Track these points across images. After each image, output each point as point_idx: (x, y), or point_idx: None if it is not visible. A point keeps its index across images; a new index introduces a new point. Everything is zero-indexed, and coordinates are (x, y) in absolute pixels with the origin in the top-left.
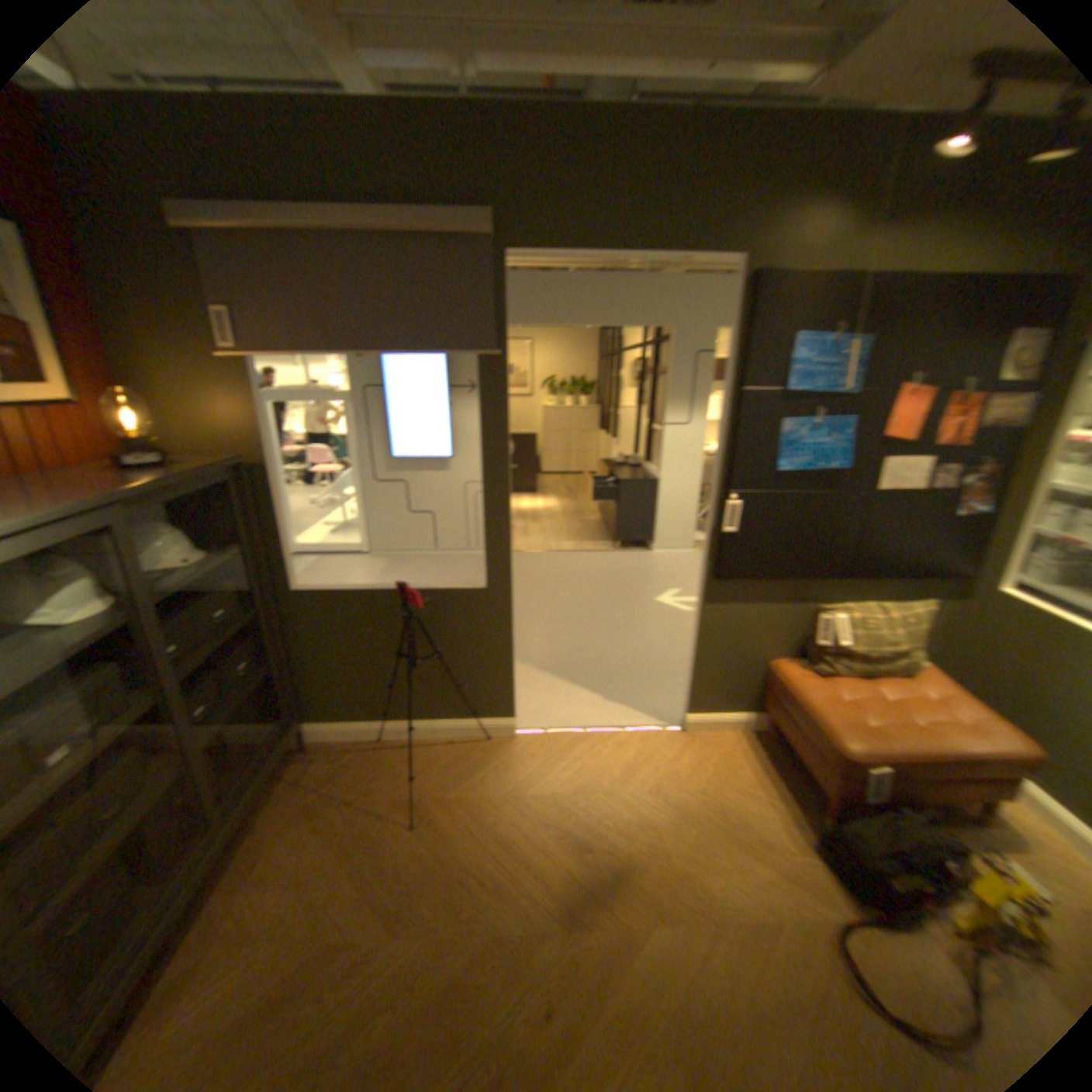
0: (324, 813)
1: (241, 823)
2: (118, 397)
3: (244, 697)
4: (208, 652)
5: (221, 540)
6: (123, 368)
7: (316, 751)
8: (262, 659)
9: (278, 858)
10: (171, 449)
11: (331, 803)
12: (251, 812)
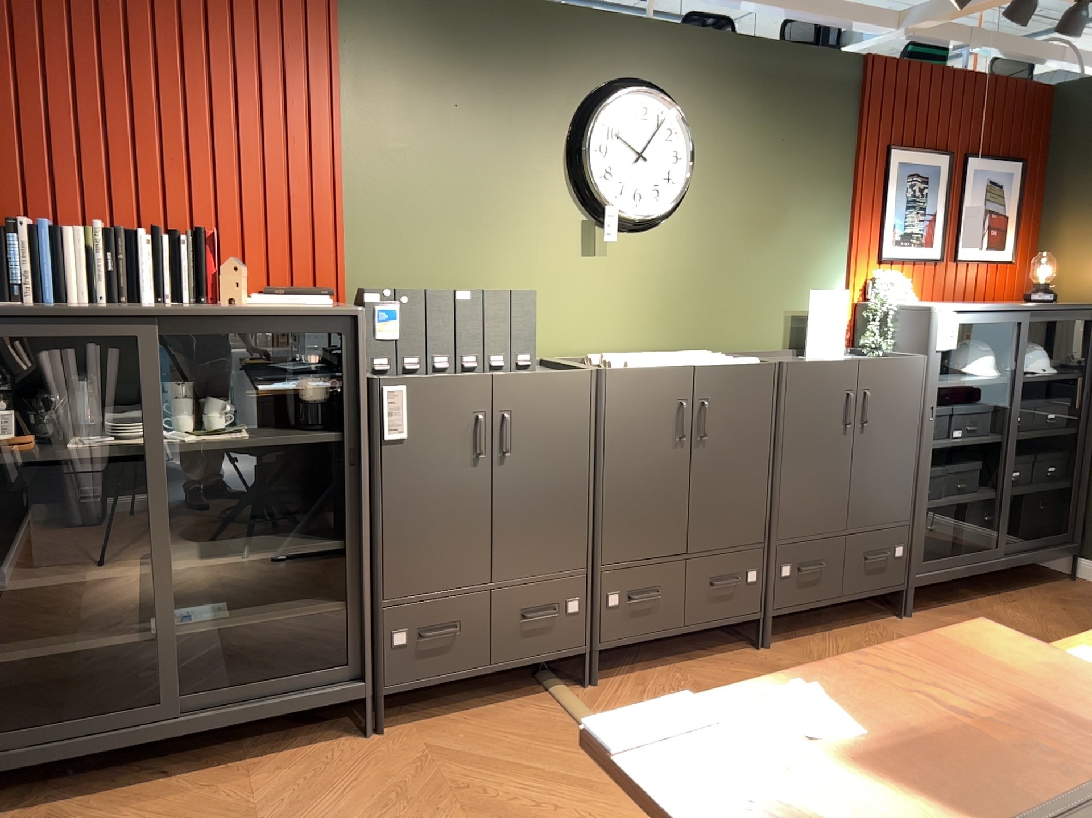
0: (1079, 607)
1: (1012, 585)
2: (1037, 261)
3: (1048, 489)
4: (1039, 435)
5: (1072, 369)
6: (1047, 242)
7: (1088, 583)
8: (1070, 472)
9: (1034, 606)
10: (1059, 298)
11: (1088, 606)
12: (1021, 584)
